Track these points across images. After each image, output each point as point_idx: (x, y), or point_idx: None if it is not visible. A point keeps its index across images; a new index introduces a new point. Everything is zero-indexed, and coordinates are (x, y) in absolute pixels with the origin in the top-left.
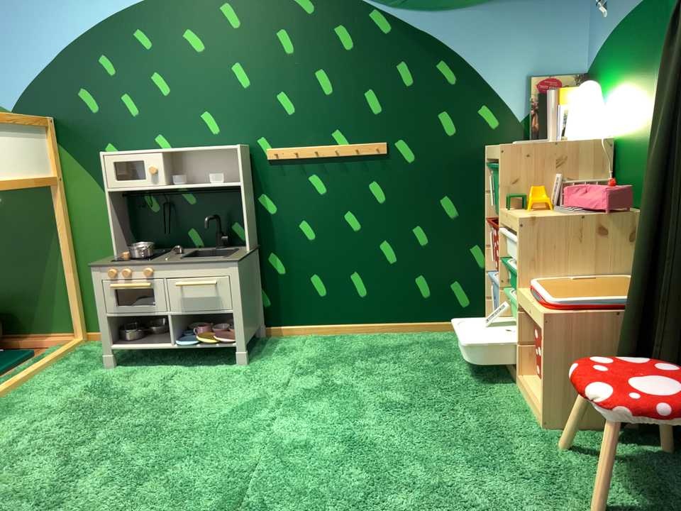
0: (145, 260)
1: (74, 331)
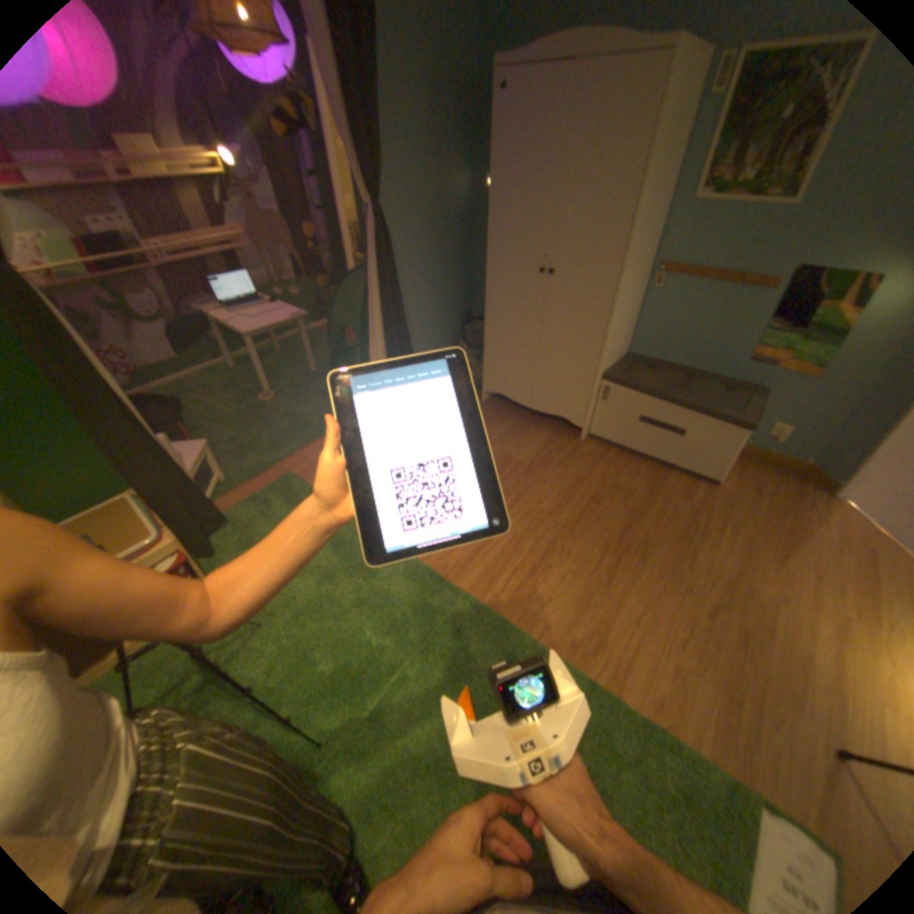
0: None
1: None
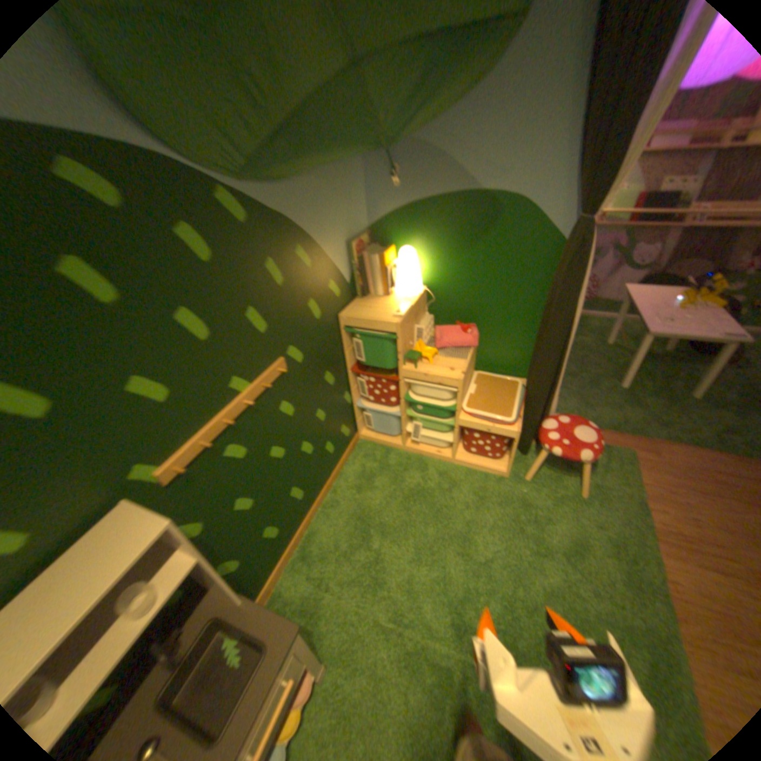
0: None
1: None
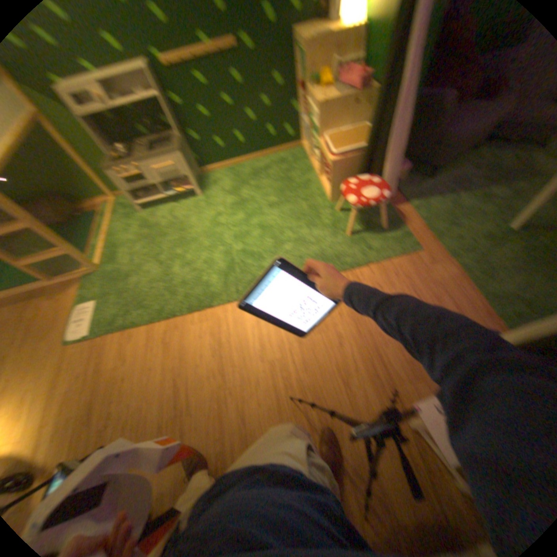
0: (127, 158)
1: (104, 194)
